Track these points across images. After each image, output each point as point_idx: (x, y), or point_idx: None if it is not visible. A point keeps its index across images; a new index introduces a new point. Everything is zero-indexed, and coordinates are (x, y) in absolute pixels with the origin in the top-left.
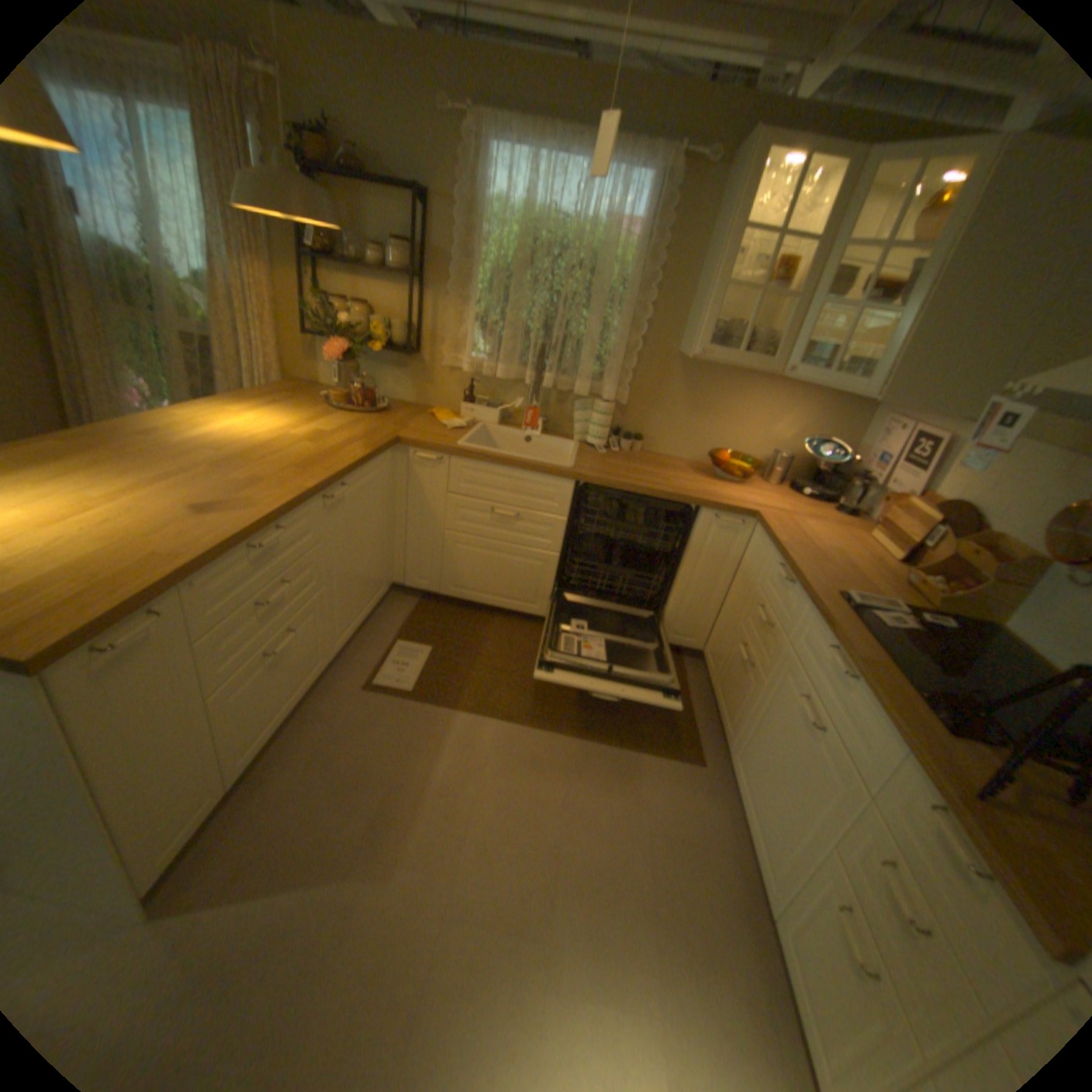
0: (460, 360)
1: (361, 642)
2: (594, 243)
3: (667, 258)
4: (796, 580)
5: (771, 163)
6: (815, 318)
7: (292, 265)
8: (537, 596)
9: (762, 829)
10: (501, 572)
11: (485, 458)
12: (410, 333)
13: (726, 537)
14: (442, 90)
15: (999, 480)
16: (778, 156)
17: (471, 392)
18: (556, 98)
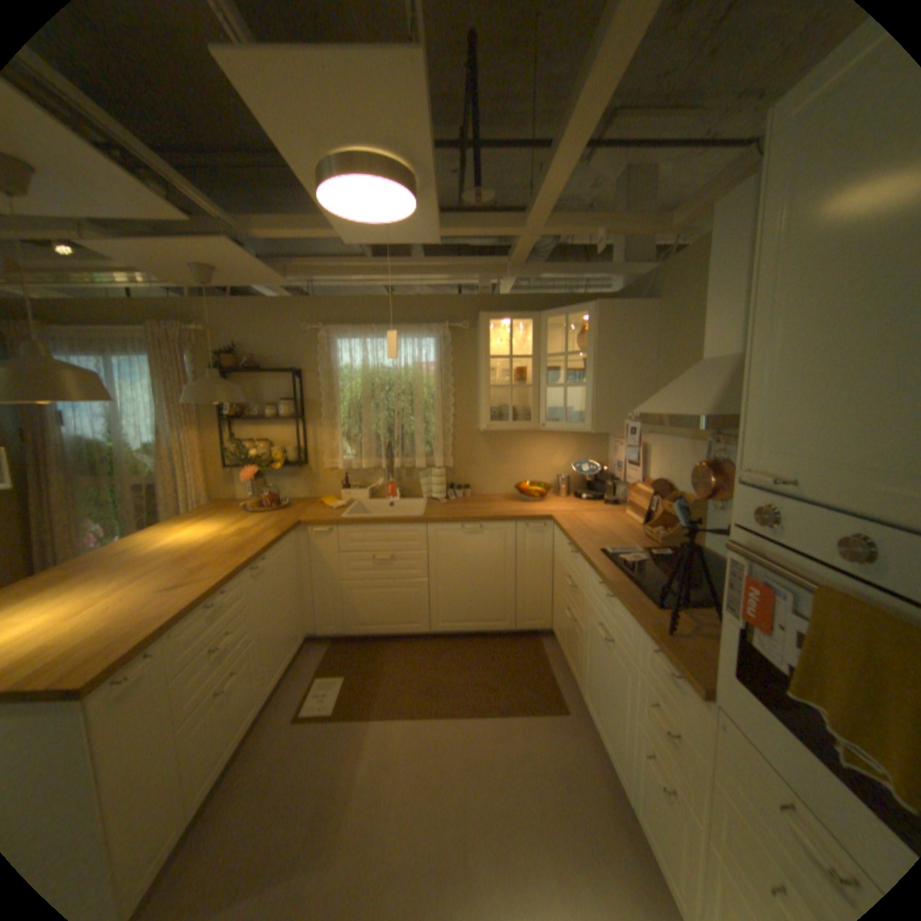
0: (336, 463)
1: (285, 688)
2: (408, 379)
3: (454, 379)
4: (576, 551)
5: (496, 325)
6: (544, 396)
7: (214, 427)
8: (418, 616)
9: (609, 741)
10: (388, 604)
11: (361, 522)
12: (299, 453)
13: (537, 538)
14: (304, 320)
15: (671, 463)
16: (498, 322)
17: (346, 482)
18: (370, 314)
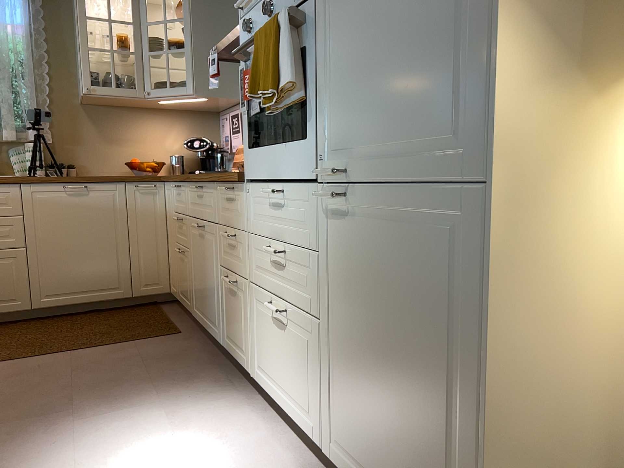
0: None
1: None
2: None
3: (49, 47)
4: (178, 182)
5: None
6: (148, 63)
7: None
8: (16, 291)
9: (208, 318)
10: None
11: None
12: None
13: (148, 198)
14: None
15: None
16: None
17: None
18: None
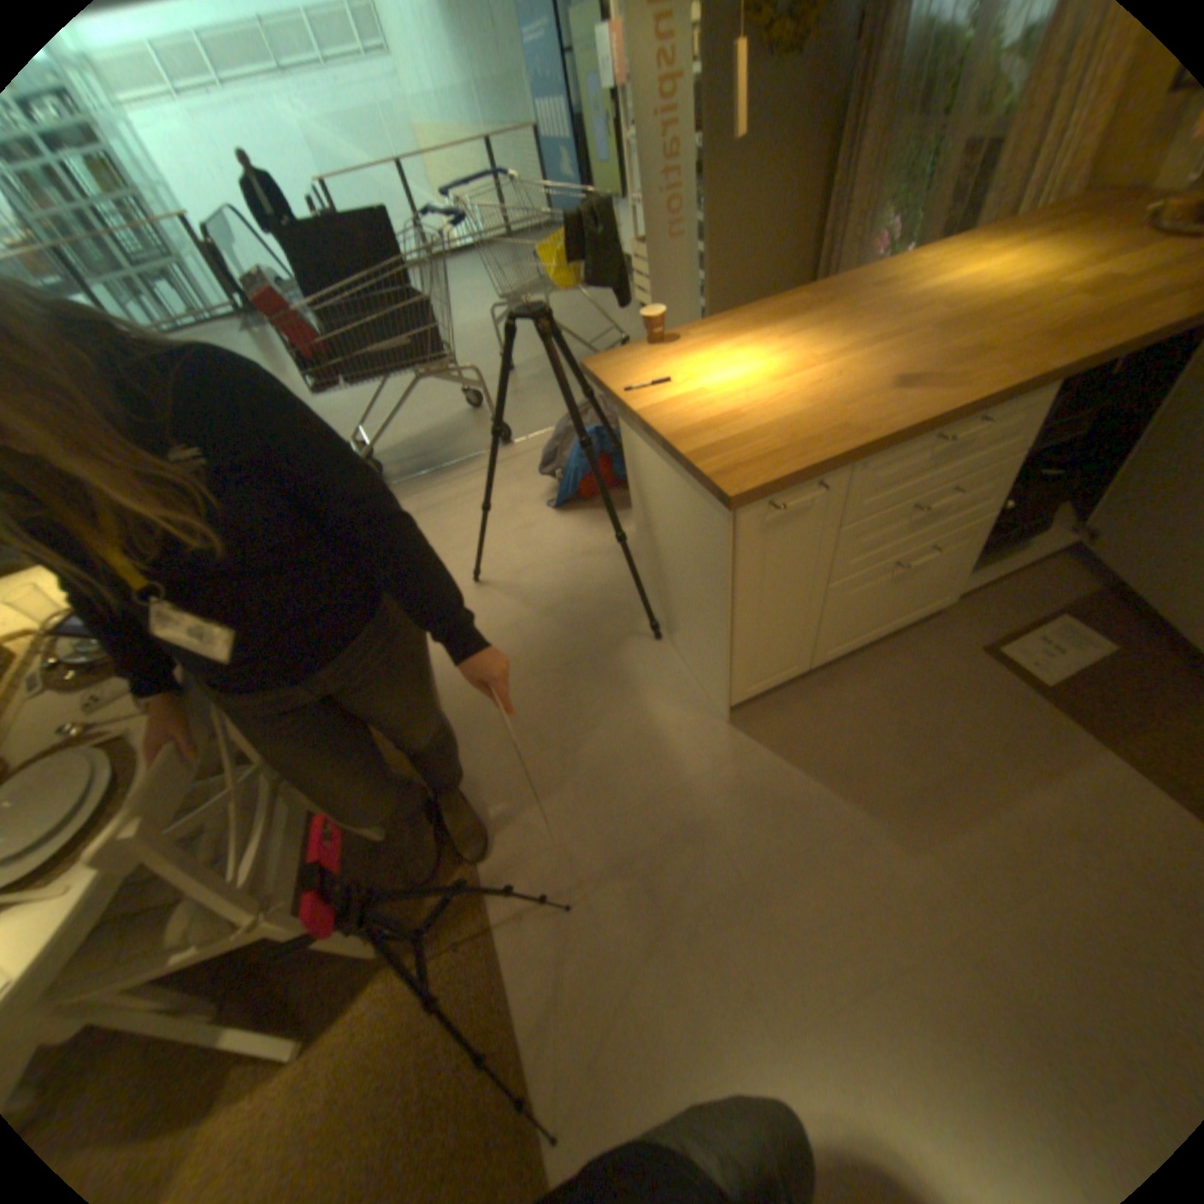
0: None
1: (1010, 593)
2: None
3: None
4: None
5: None
6: None
7: None
8: None
9: None
10: None
11: None
12: None
13: None
14: None
15: None
16: None
17: None
18: None
